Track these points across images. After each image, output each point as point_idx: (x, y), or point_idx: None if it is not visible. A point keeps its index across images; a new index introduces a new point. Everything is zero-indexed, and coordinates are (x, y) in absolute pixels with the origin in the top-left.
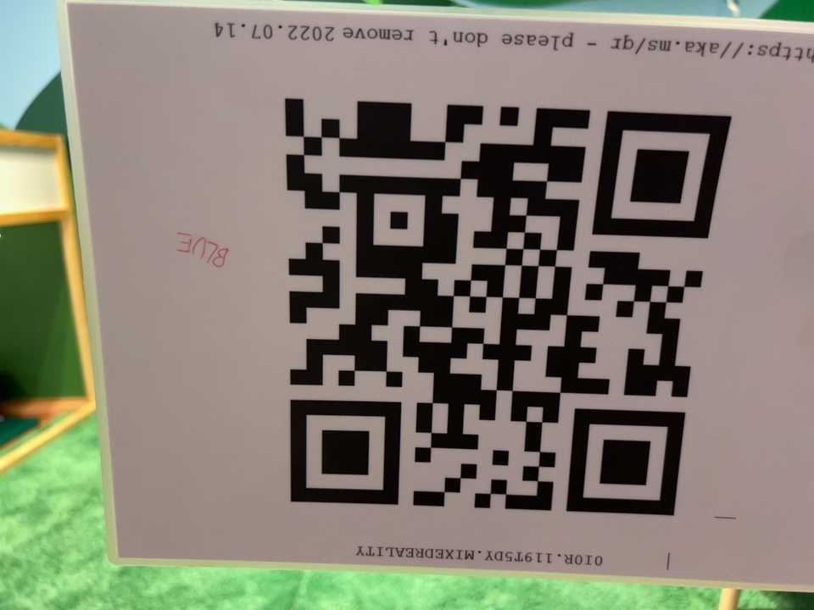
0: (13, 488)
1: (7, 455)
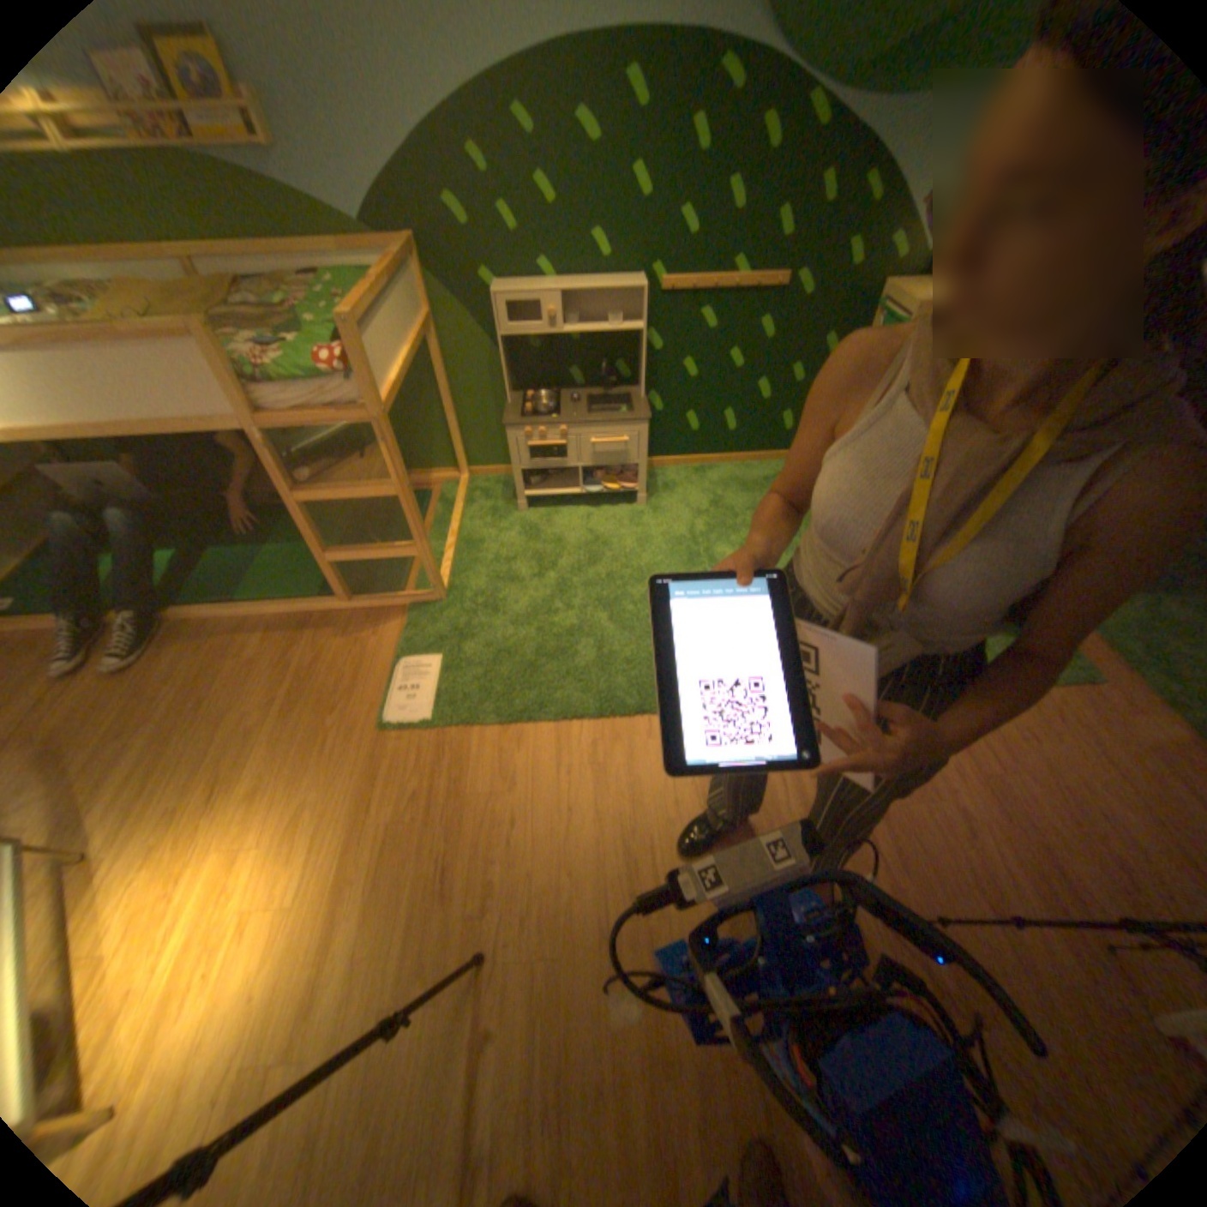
0: (478, 556)
1: (451, 528)
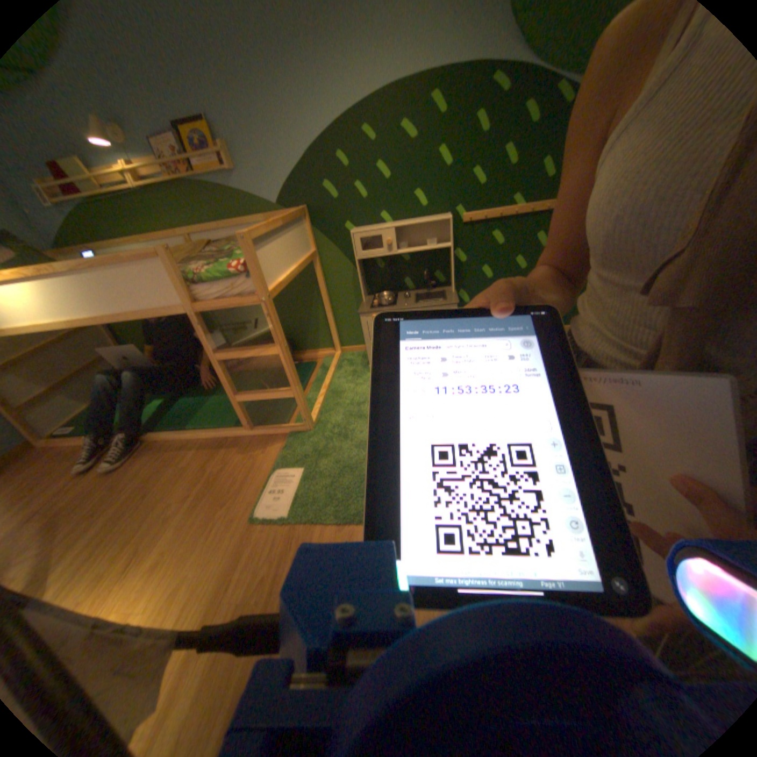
0: (338, 399)
1: (323, 382)
